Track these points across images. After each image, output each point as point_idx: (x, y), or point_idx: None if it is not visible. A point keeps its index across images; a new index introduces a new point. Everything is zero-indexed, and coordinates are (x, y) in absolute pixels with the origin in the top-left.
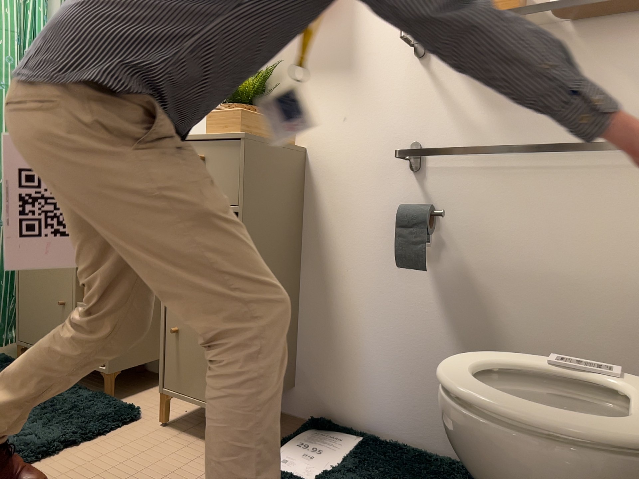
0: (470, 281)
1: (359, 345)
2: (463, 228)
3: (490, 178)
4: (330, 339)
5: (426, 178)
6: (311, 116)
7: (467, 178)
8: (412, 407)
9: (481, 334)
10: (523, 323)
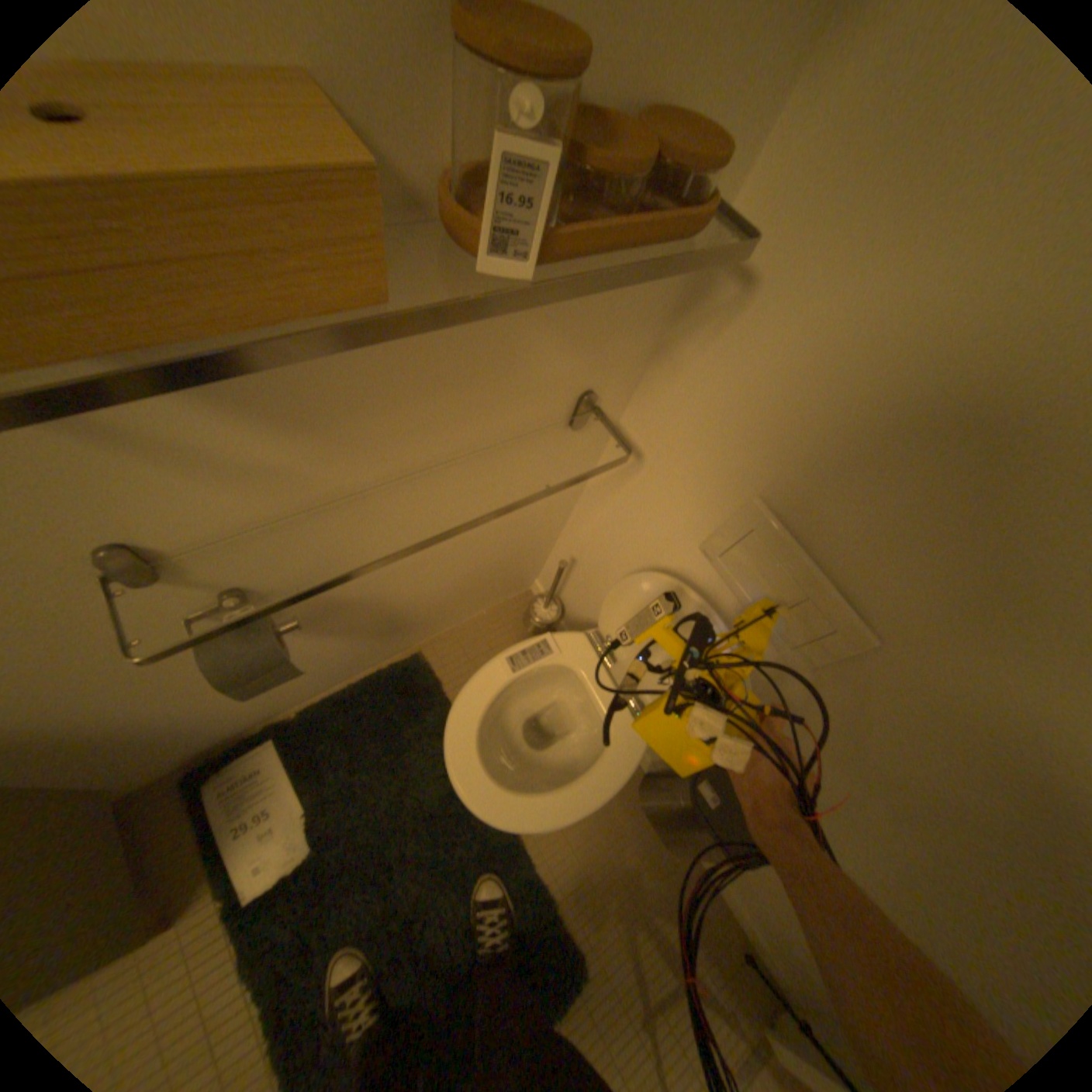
0: (344, 602)
1: (196, 719)
2: (314, 576)
3: (341, 516)
4: (133, 748)
5: (191, 571)
6: None
7: (293, 533)
8: (308, 687)
9: (372, 619)
10: (417, 589)
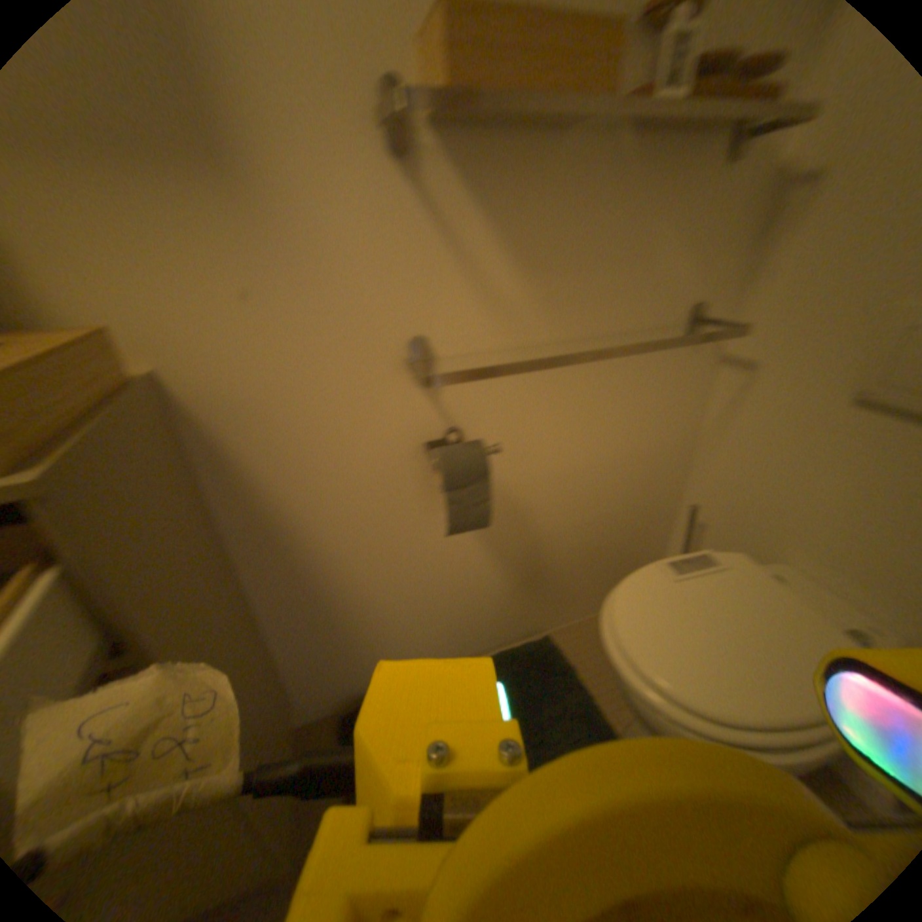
0: (517, 500)
1: (387, 618)
2: (508, 445)
3: (539, 375)
4: (341, 633)
5: (451, 391)
6: (144, 287)
7: (509, 380)
8: (464, 635)
9: (529, 545)
10: (568, 519)
